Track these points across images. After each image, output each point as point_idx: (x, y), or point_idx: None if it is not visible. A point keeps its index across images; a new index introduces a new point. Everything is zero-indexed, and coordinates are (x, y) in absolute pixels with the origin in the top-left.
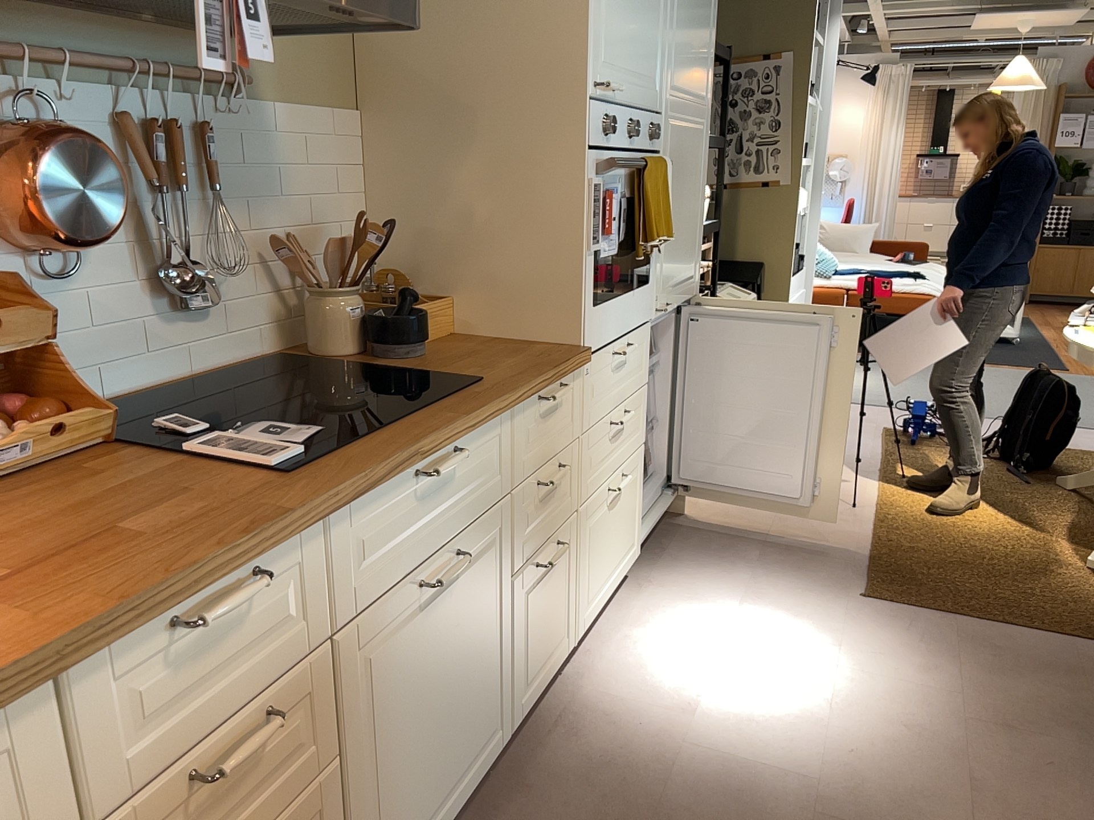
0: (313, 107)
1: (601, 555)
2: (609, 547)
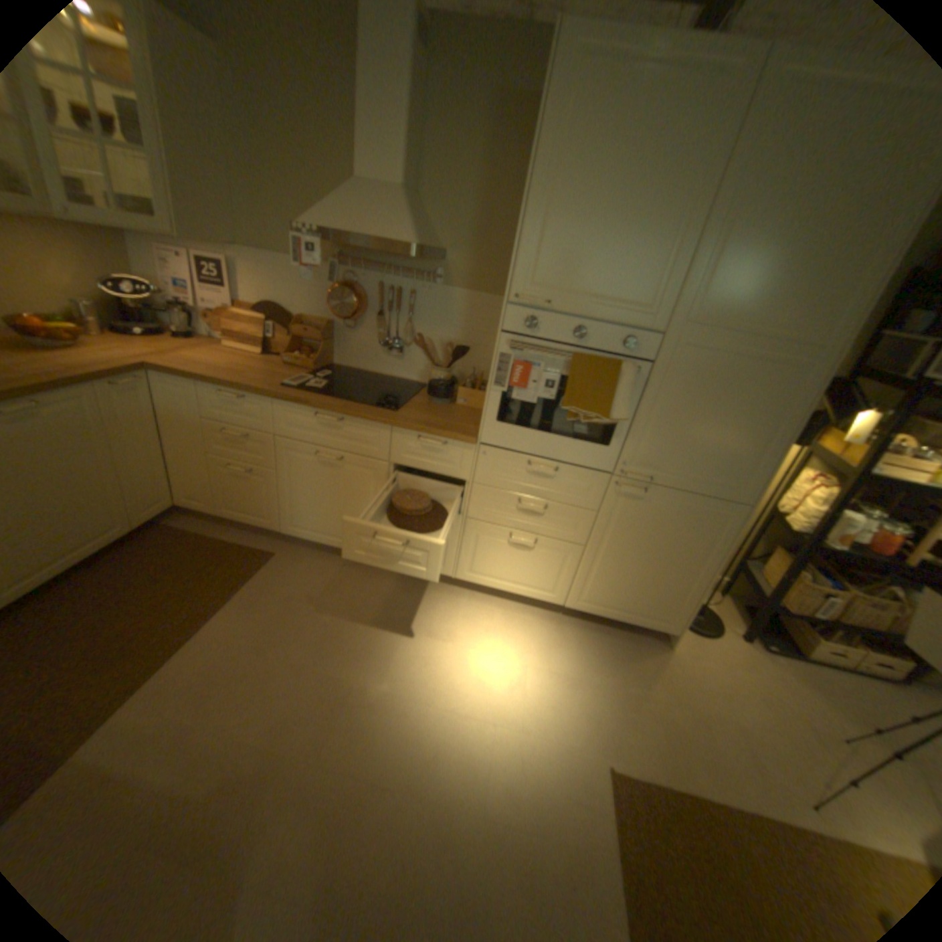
0: (479, 293)
1: (494, 561)
2: (506, 565)
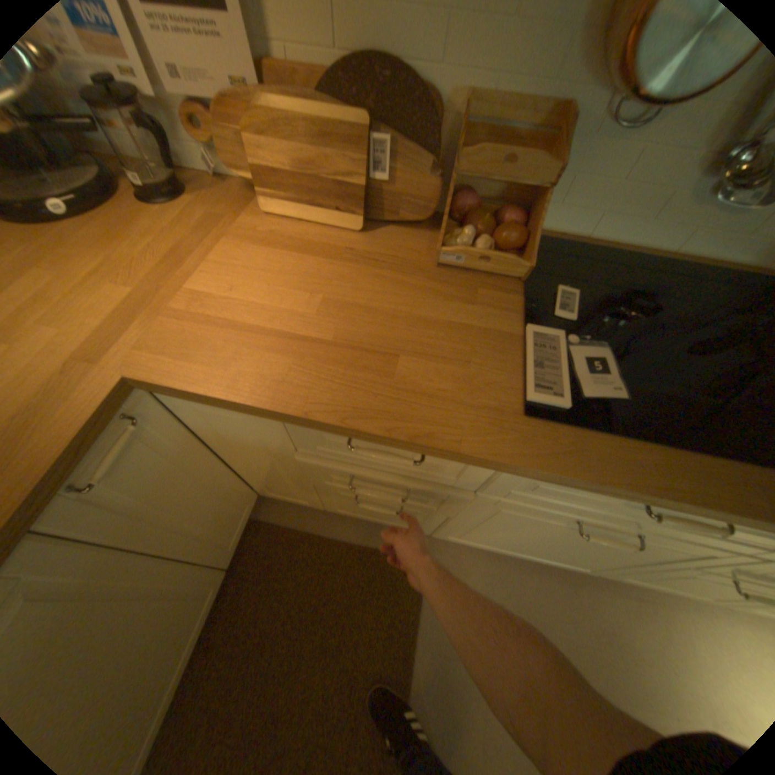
0: None
1: None
2: None
